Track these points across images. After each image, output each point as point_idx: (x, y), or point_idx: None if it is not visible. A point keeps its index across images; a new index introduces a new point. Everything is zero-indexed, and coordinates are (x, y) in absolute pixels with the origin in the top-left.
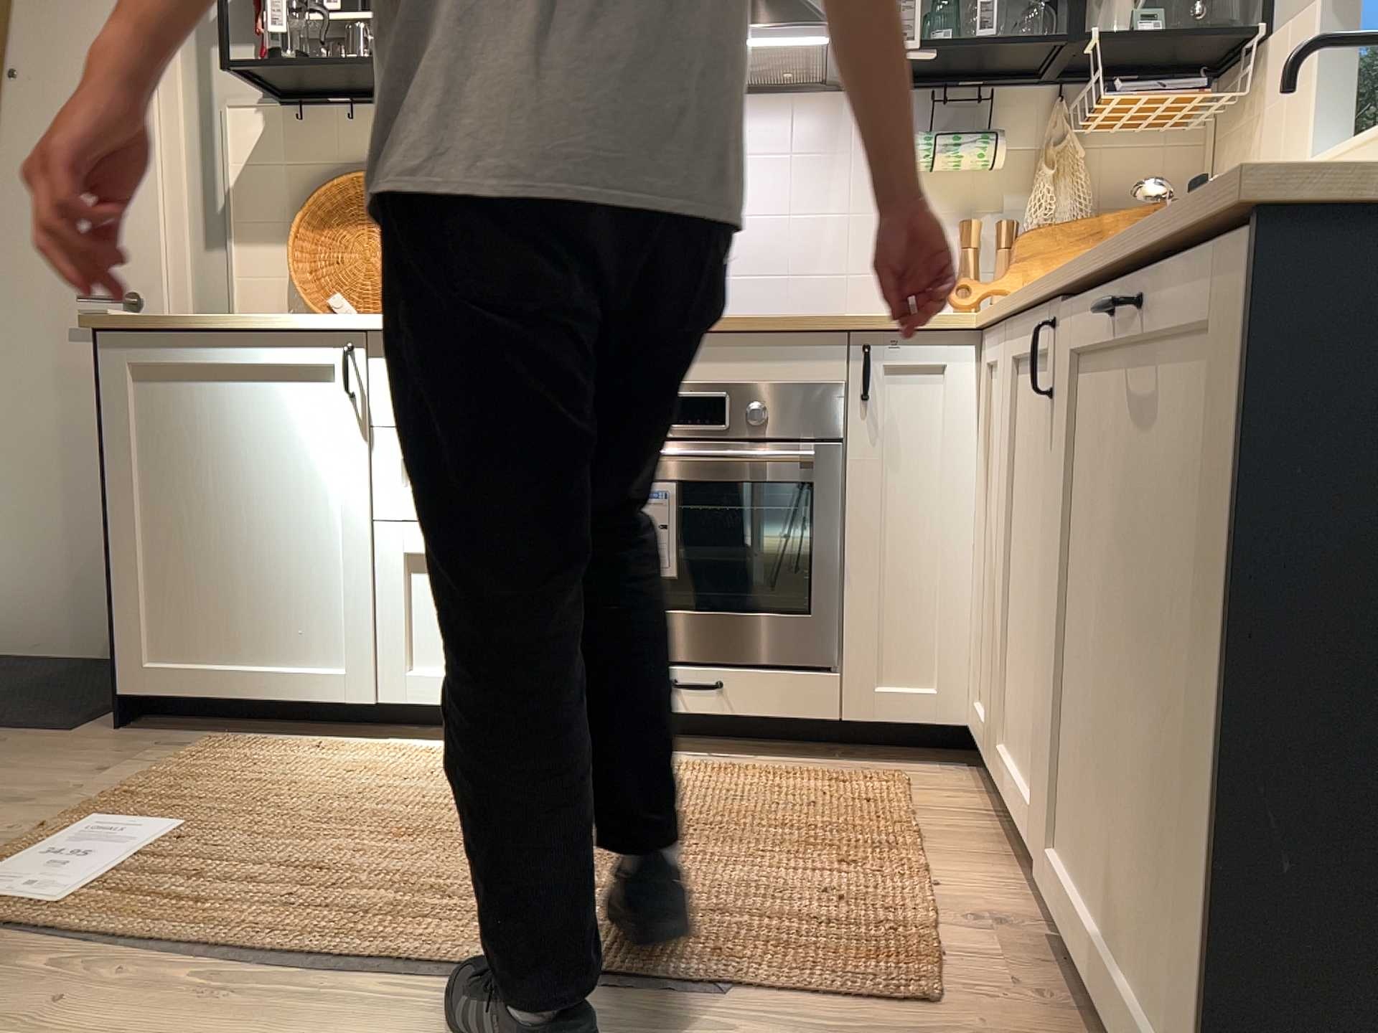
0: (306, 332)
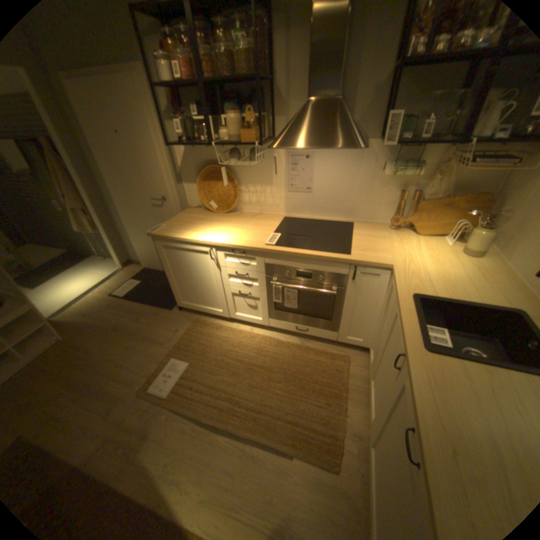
0: (199, 243)
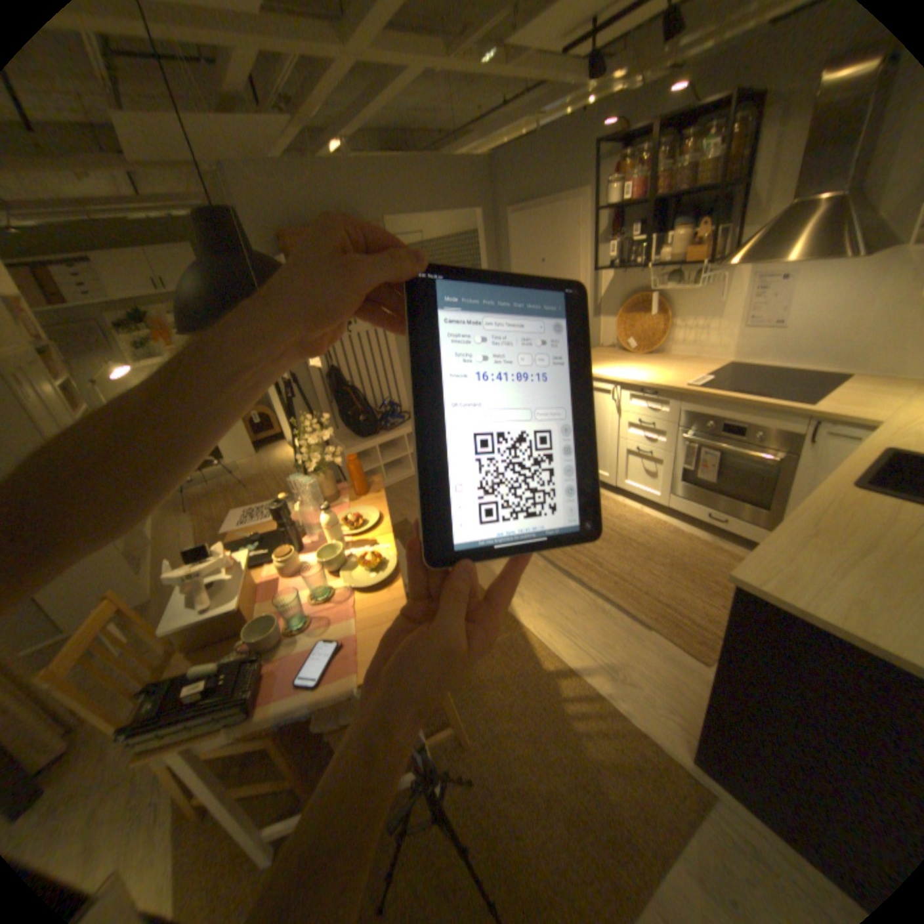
0: (603, 379)
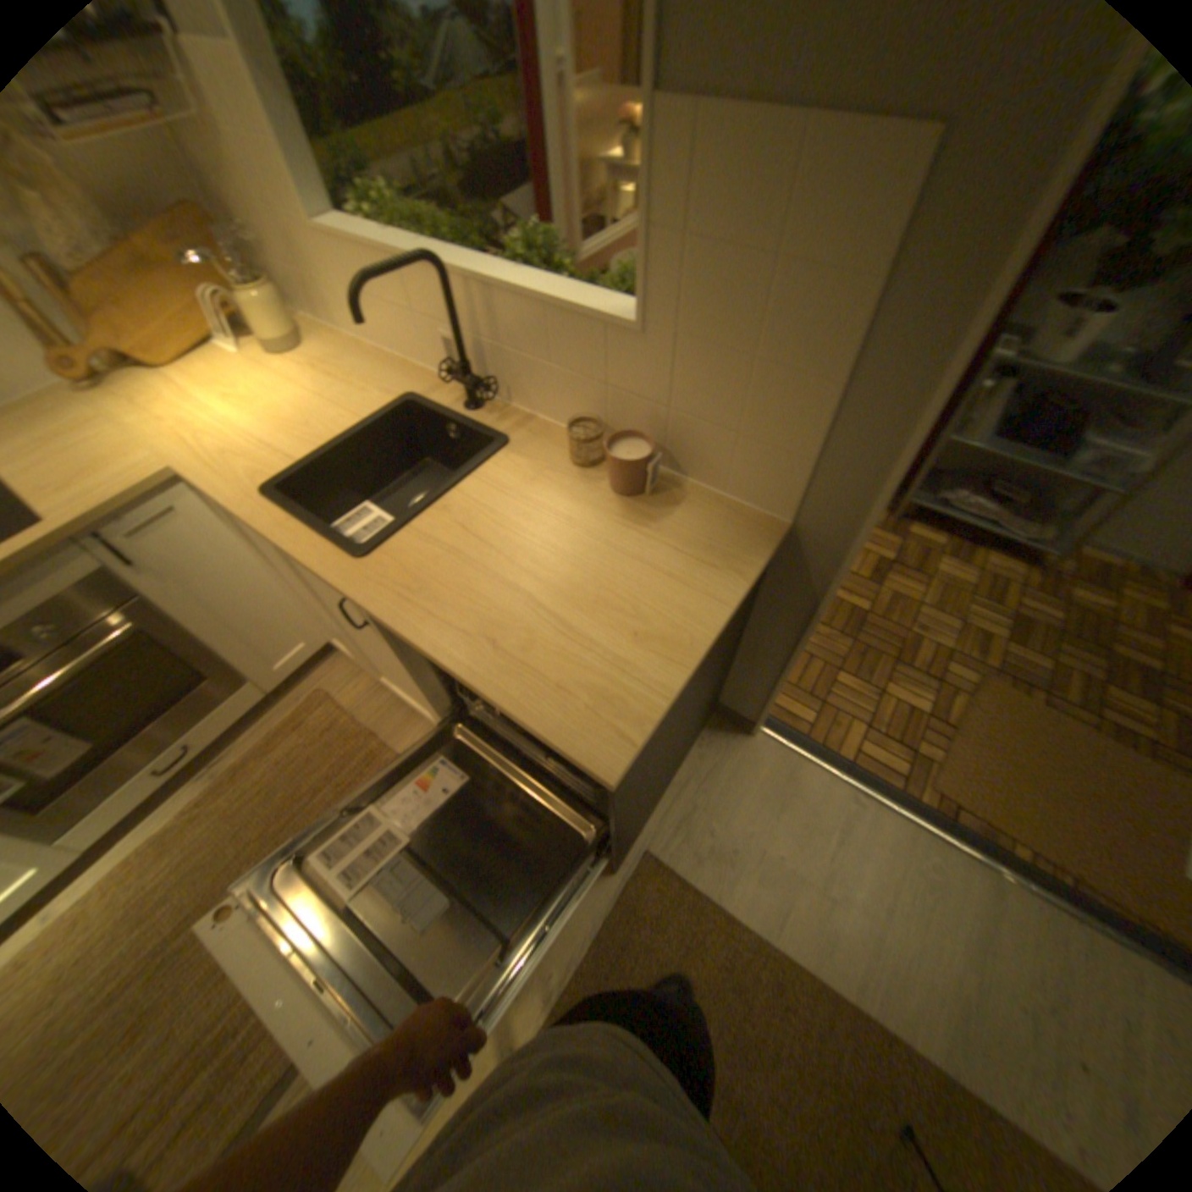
0: None
